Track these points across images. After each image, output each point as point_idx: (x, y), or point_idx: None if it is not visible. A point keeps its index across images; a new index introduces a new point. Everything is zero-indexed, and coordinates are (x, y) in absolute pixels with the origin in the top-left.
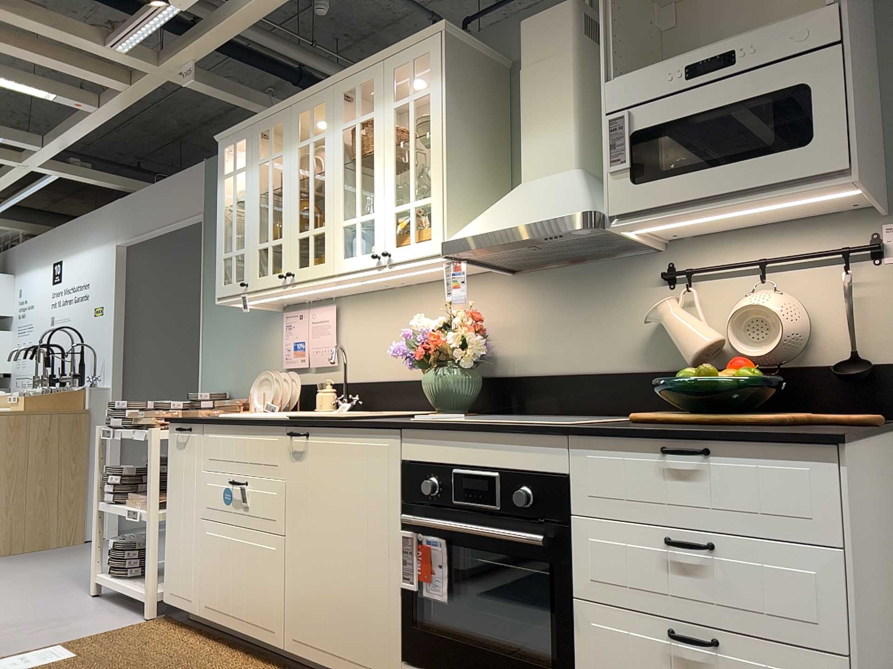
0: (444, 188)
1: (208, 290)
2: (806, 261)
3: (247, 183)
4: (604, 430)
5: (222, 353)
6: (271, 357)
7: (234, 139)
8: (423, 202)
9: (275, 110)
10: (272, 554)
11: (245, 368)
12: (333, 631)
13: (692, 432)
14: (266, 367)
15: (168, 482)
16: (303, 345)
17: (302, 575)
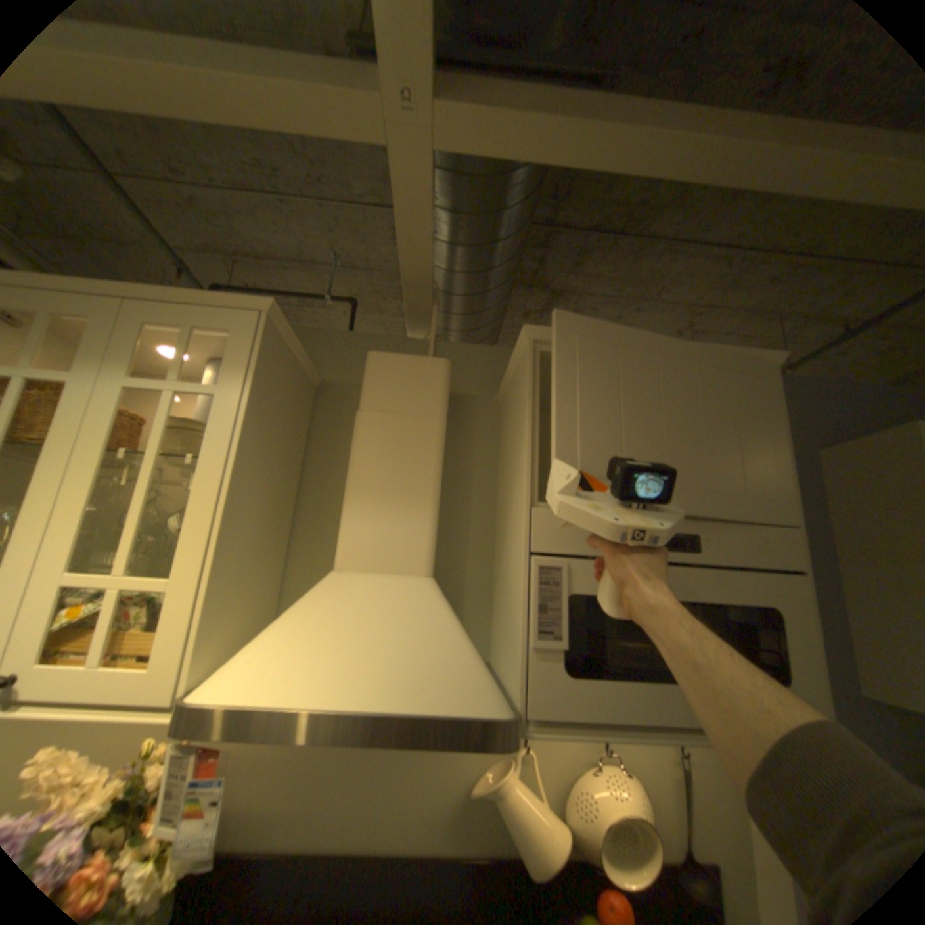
0: (204, 571)
1: None
2: None
3: None
4: None
5: None
6: None
7: None
8: (146, 586)
9: None
10: None
11: None
12: None
13: None
14: None
15: None
16: None
17: None
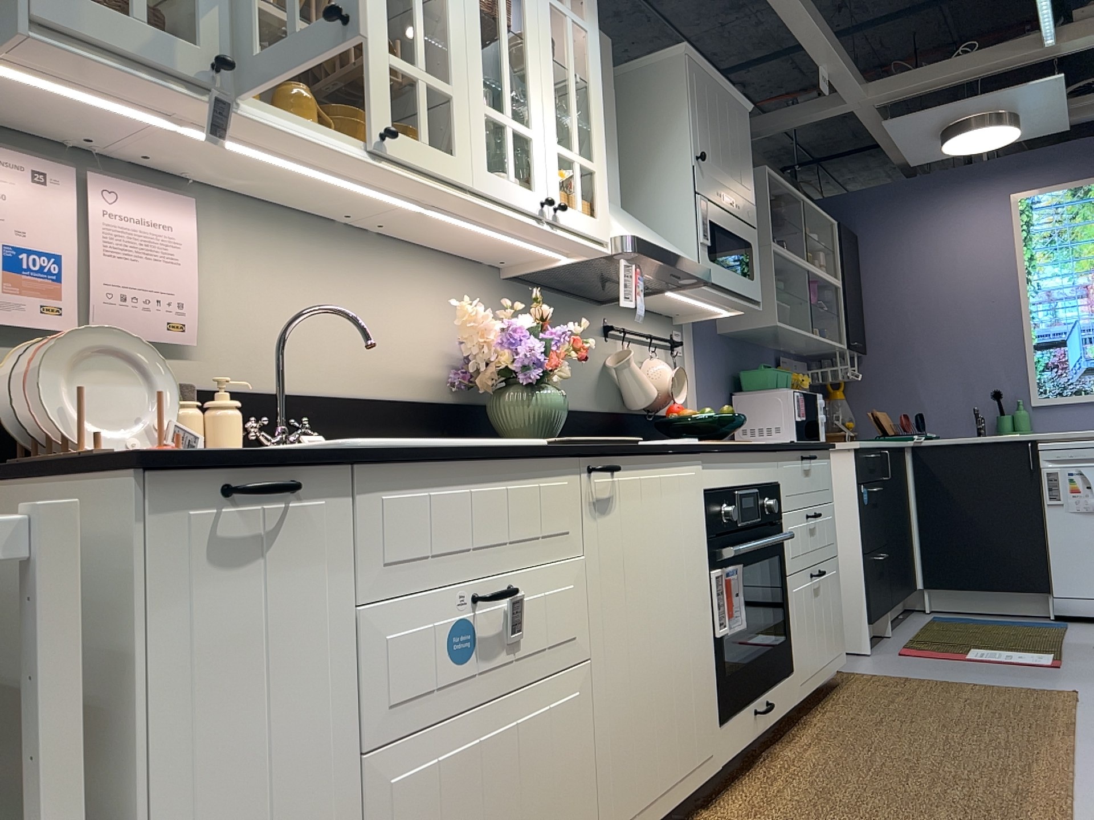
0: (606, 165)
1: None
2: (657, 343)
3: None
4: (794, 446)
5: None
6: None
7: None
8: (590, 167)
9: None
10: (573, 707)
11: None
12: (664, 756)
13: (813, 445)
14: None
15: (135, 724)
16: (57, 264)
17: (621, 708)
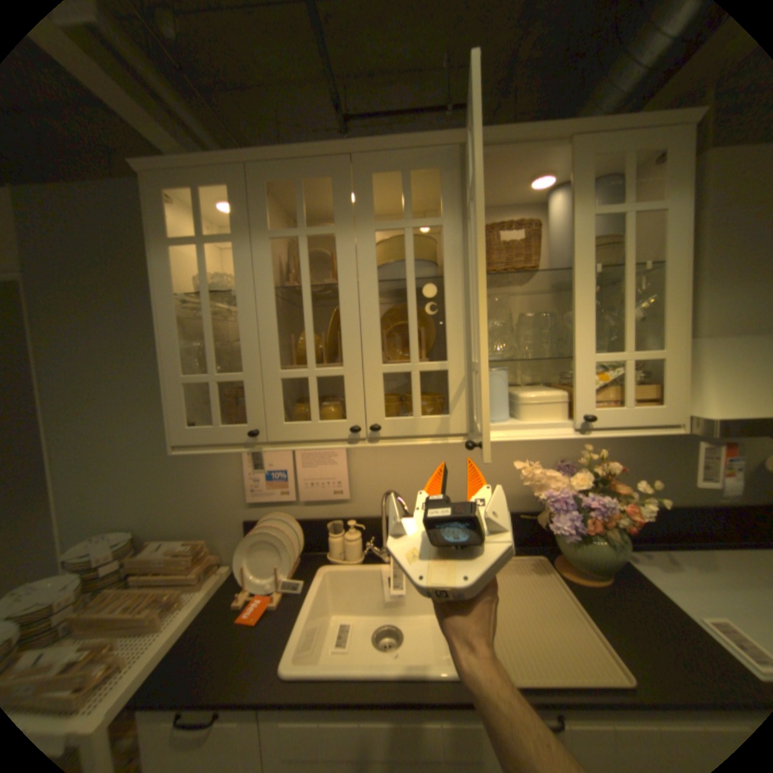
0: (688, 343)
1: (54, 389)
2: None
3: (237, 262)
4: None
5: (104, 478)
6: (216, 485)
7: (188, 175)
8: (653, 356)
9: (309, 148)
10: None
11: (162, 498)
12: None
13: None
14: (209, 497)
15: None
16: (286, 473)
17: None
